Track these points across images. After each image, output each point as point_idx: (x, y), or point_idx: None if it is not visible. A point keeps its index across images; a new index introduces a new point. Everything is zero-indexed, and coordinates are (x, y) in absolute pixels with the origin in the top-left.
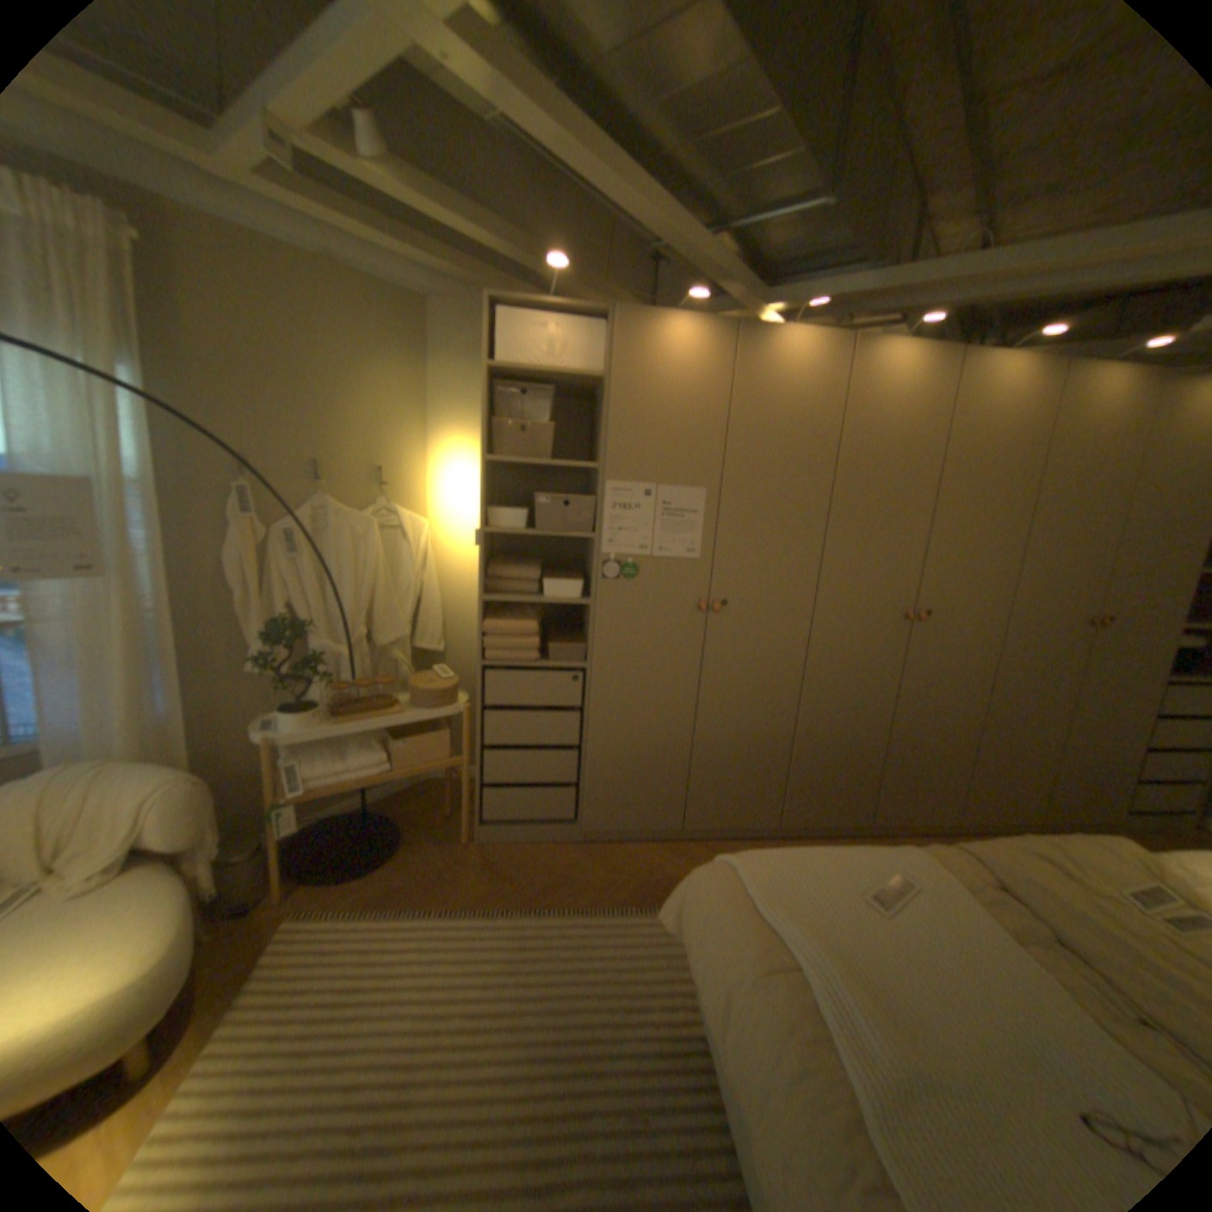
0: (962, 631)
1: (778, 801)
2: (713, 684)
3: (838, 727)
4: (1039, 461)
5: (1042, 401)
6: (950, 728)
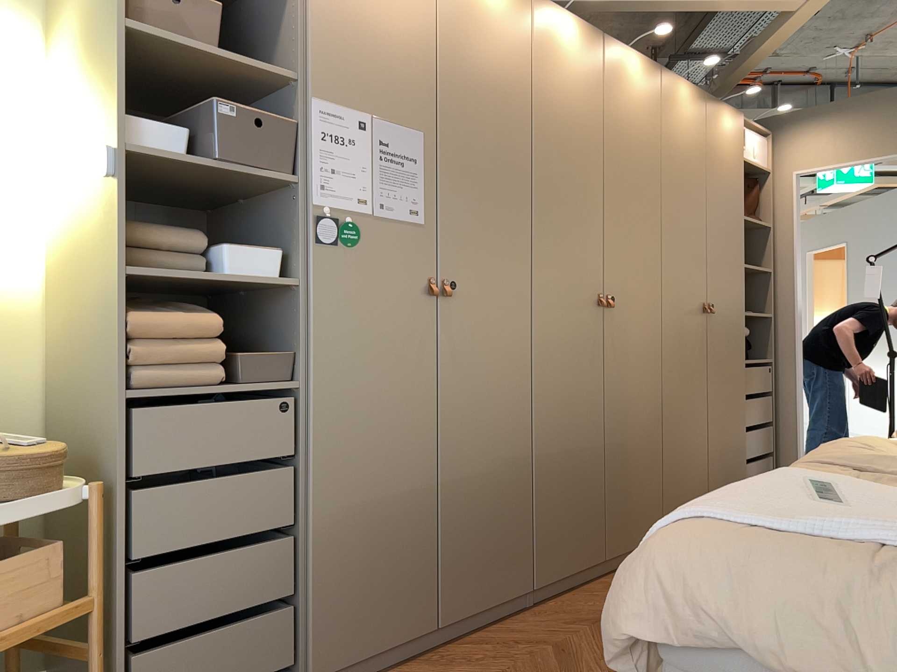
0: (630, 318)
1: (521, 550)
2: (445, 398)
3: (560, 438)
4: (651, 154)
5: (645, 100)
6: (636, 424)
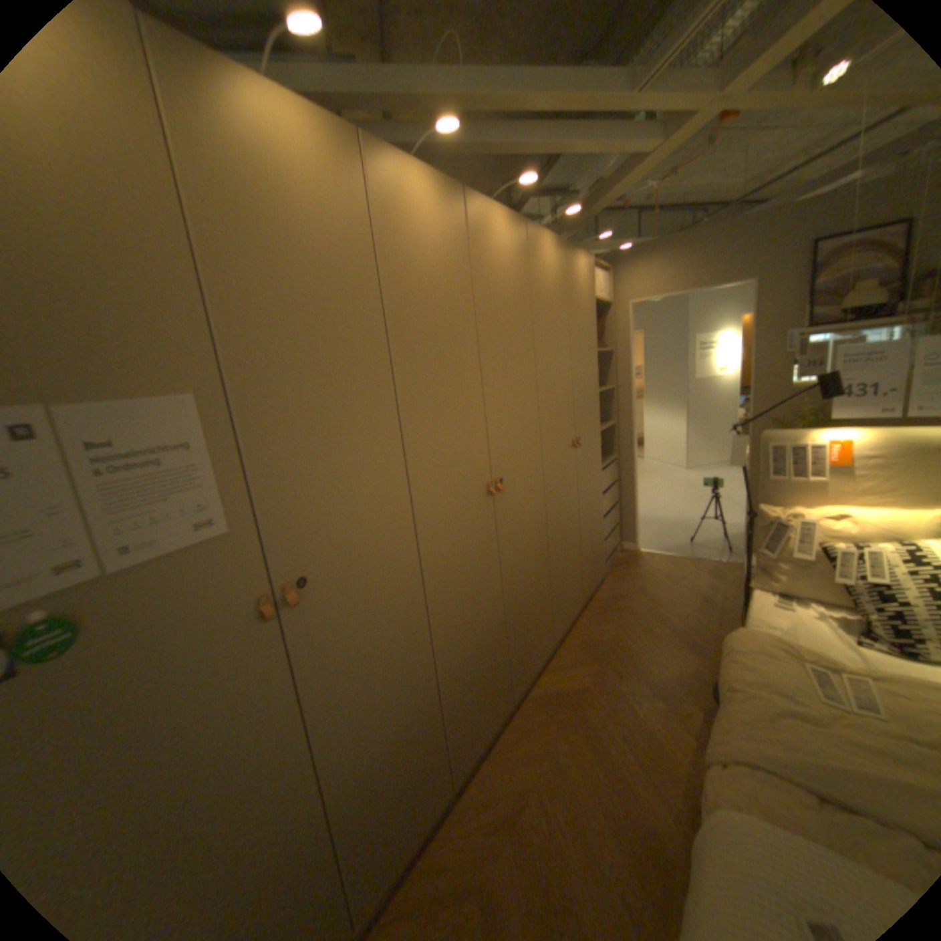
0: (522, 486)
1: (444, 765)
2: (328, 707)
3: (470, 638)
4: (529, 317)
5: (520, 259)
6: (534, 574)
